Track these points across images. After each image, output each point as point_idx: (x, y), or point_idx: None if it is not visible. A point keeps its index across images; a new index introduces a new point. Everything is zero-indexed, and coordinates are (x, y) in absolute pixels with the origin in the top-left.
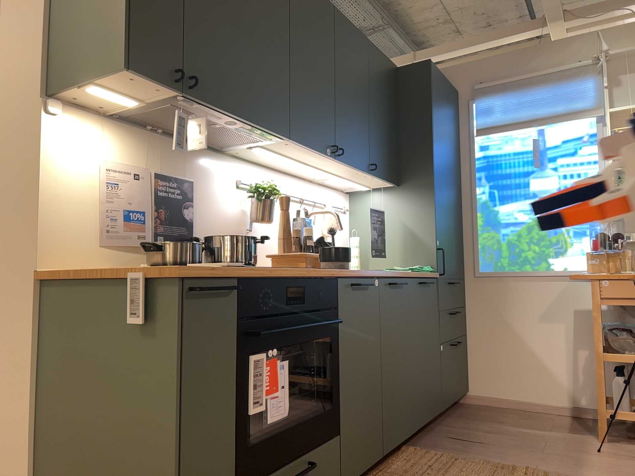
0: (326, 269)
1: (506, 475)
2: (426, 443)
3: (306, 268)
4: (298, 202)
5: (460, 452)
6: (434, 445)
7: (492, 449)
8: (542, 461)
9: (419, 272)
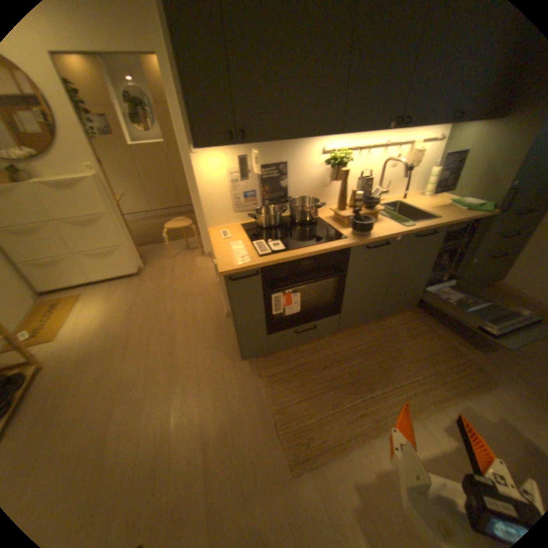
0: (344, 239)
1: (449, 358)
2: (425, 311)
3: (326, 242)
4: (386, 144)
5: (440, 327)
6: (429, 315)
7: (465, 334)
8: (491, 359)
9: (474, 210)
